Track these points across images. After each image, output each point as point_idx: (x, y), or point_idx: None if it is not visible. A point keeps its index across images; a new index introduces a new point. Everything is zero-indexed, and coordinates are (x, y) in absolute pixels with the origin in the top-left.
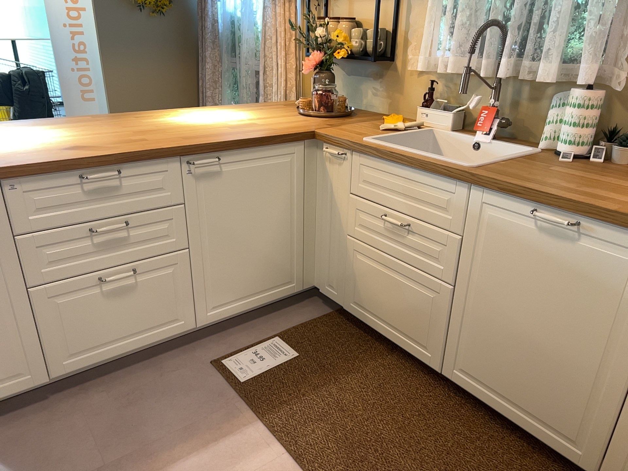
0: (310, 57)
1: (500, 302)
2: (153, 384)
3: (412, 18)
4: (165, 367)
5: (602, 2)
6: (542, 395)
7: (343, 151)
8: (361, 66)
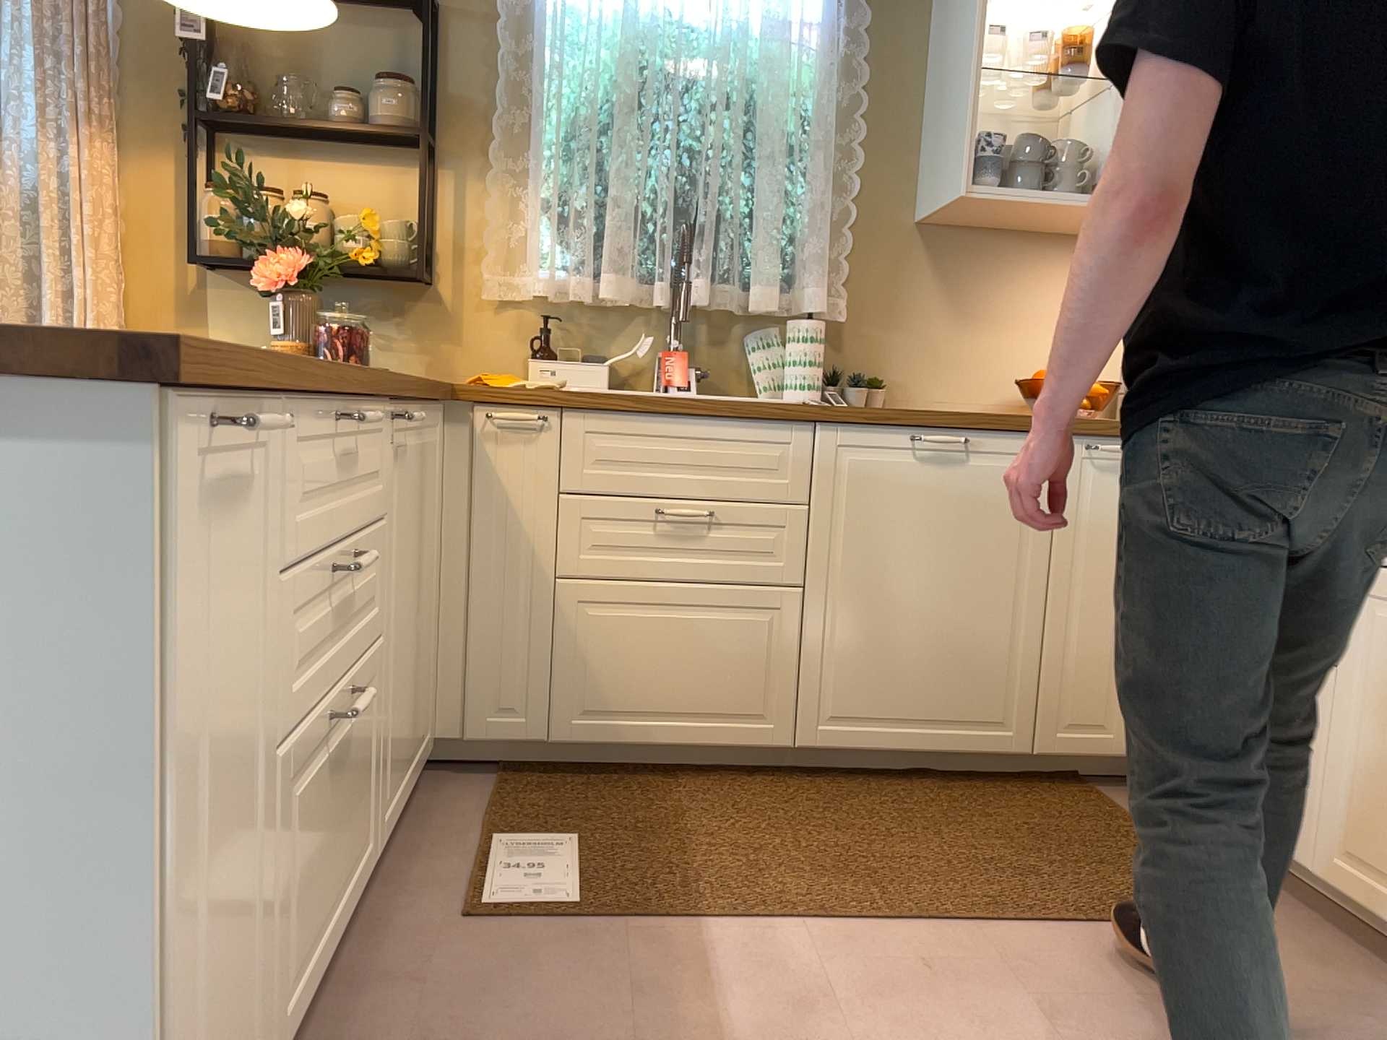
0: (263, 259)
1: (882, 578)
2: (426, 1007)
3: (491, 207)
4: (387, 975)
5: (808, 213)
6: (957, 683)
7: (537, 414)
8: (343, 292)
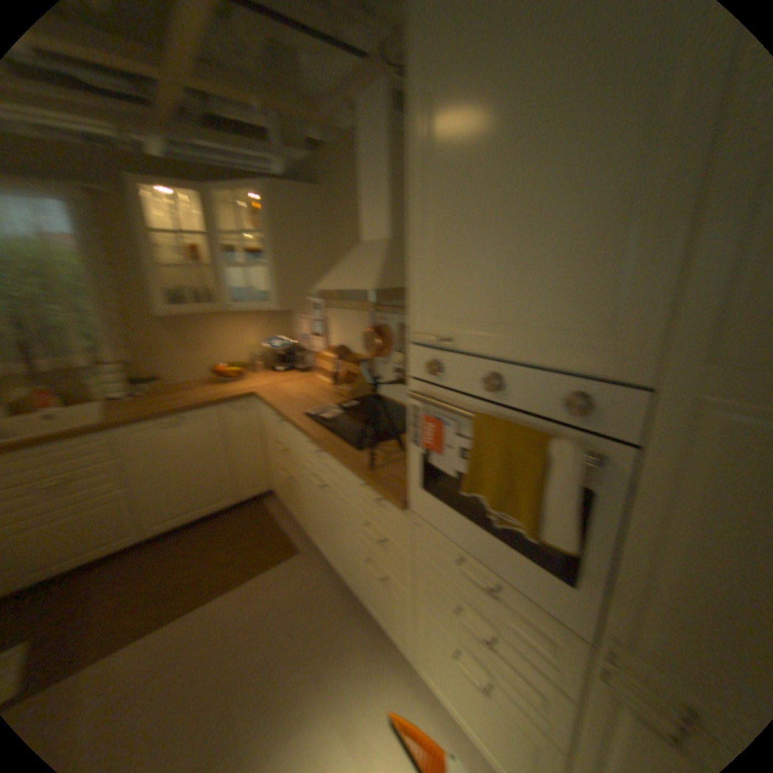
0: None
1: (153, 474)
2: None
3: None
4: None
5: (84, 320)
6: (196, 494)
7: None
8: None
